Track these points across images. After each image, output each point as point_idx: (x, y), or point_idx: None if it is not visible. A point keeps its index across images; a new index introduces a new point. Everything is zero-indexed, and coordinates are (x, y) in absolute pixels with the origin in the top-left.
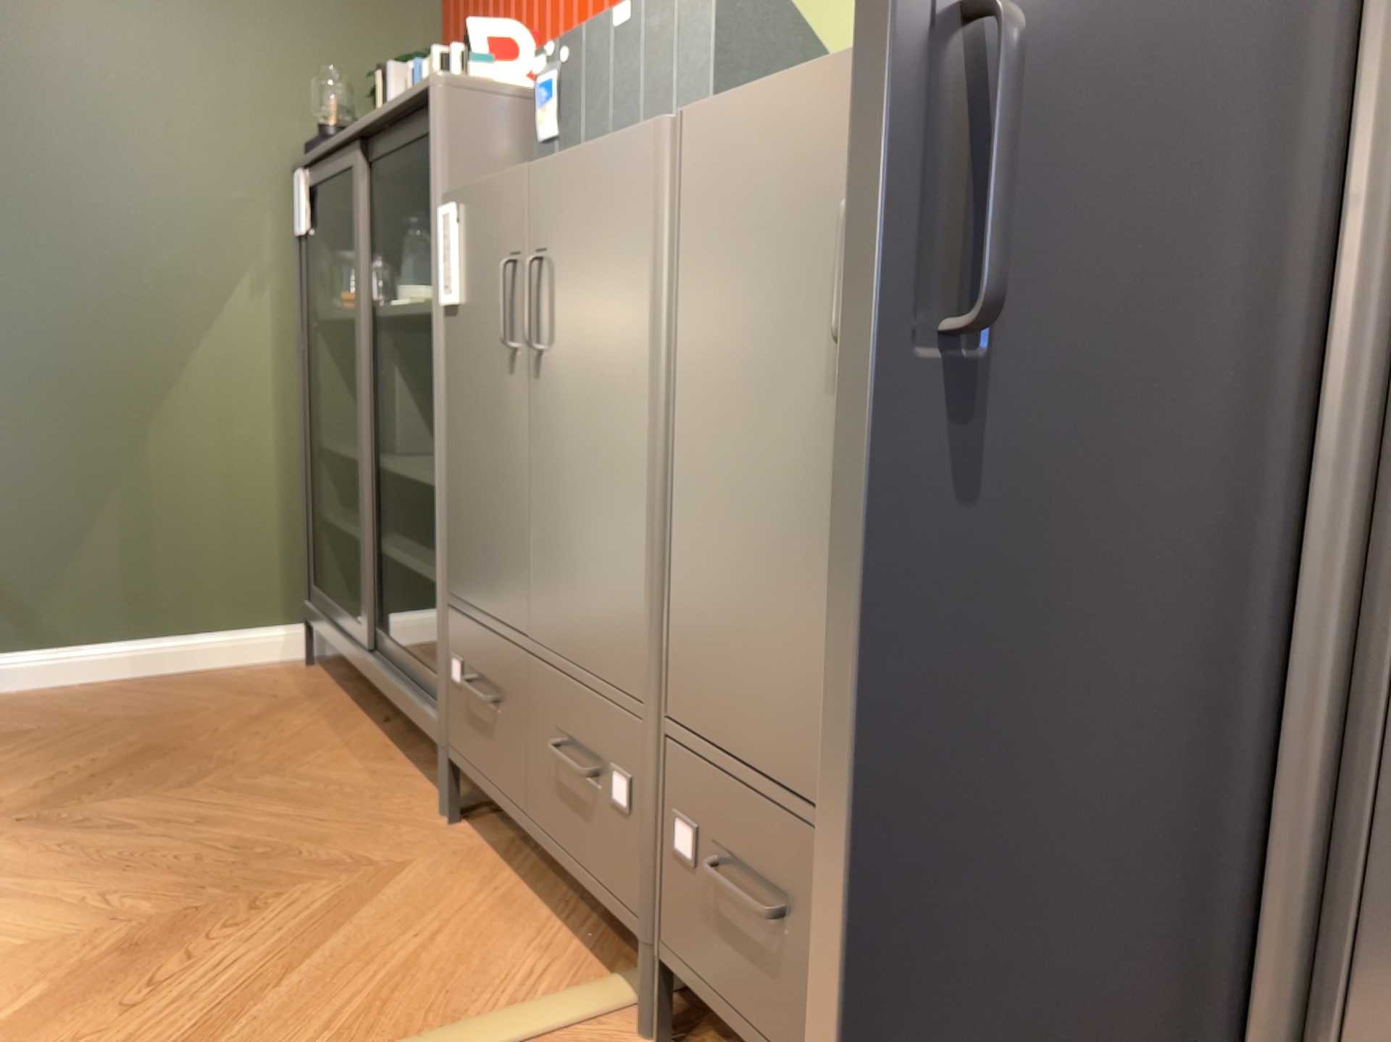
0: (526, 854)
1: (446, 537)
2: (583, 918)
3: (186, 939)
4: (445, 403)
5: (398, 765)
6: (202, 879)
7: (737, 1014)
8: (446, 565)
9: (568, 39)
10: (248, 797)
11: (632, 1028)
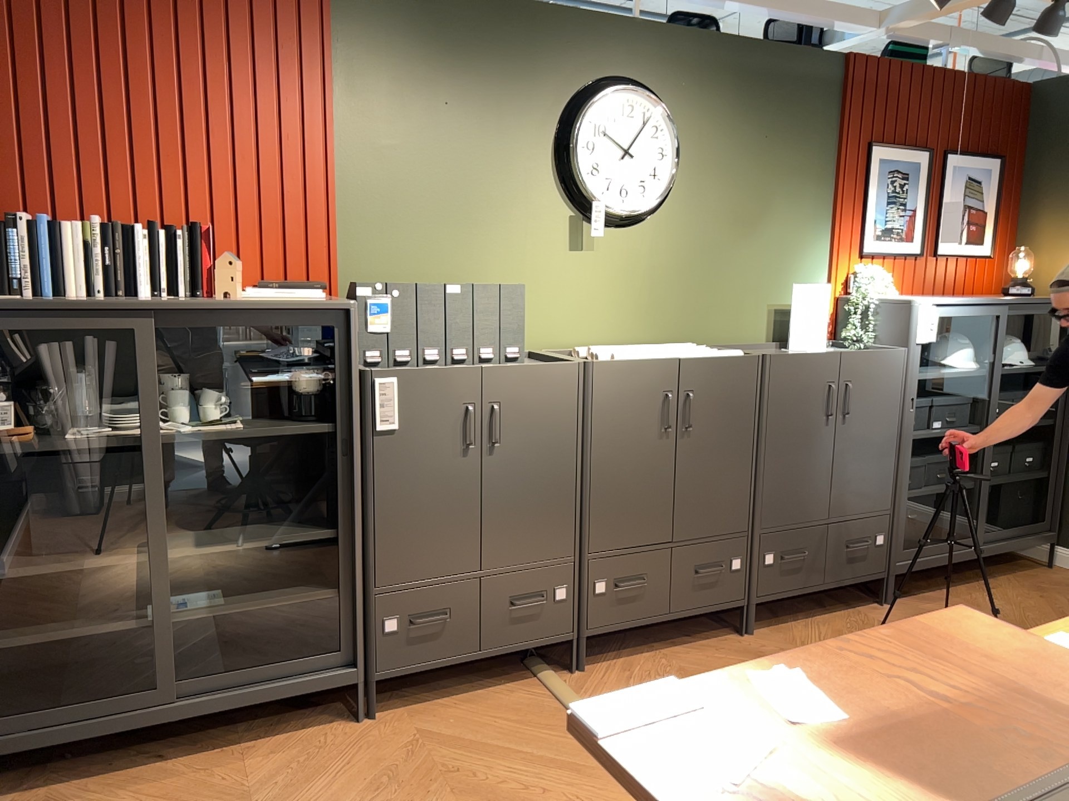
0: (418, 696)
1: (373, 558)
2: (486, 683)
3: (480, 789)
4: (372, 483)
5: (263, 743)
6: (411, 796)
7: (627, 622)
8: (373, 573)
9: (398, 284)
10: (286, 799)
11: (565, 676)
